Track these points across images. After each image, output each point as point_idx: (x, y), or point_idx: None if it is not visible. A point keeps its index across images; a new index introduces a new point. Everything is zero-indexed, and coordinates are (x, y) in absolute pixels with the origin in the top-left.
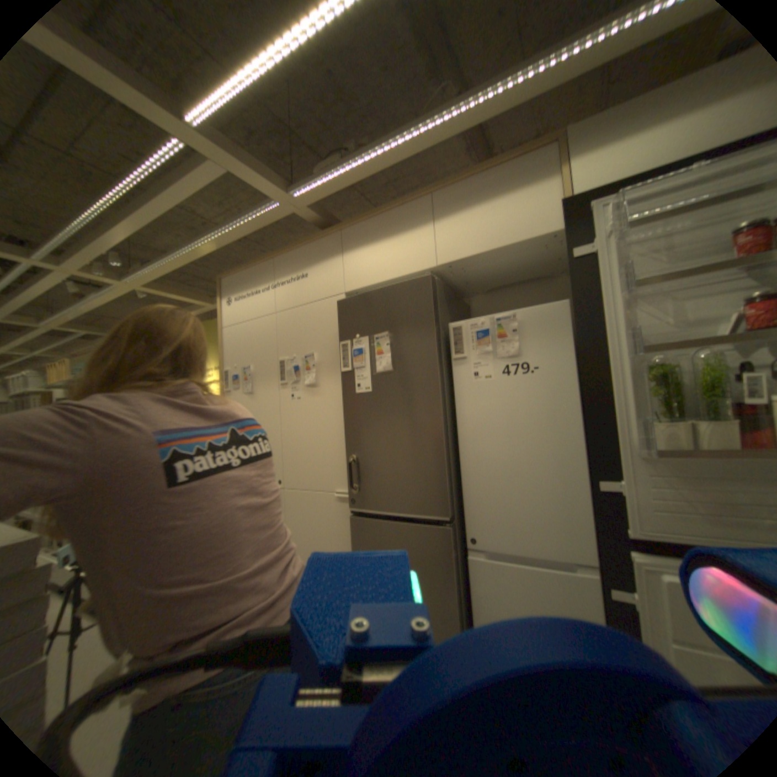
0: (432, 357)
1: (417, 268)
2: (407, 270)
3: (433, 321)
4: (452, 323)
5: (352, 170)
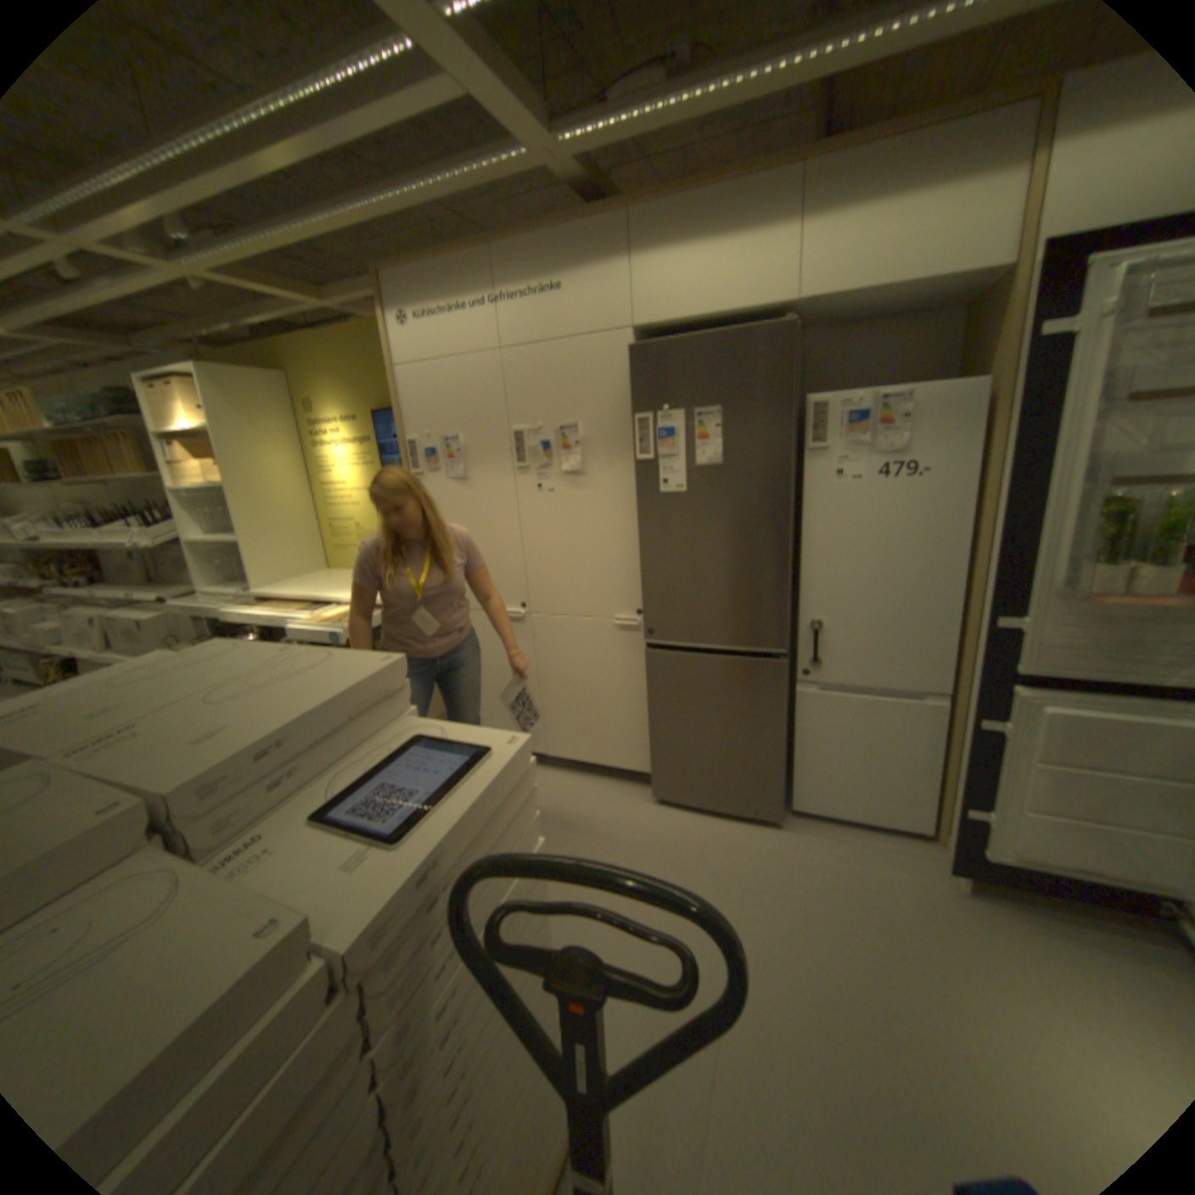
0: (787, 450)
1: (766, 299)
2: (749, 302)
3: (794, 396)
4: (813, 396)
5: (683, 105)
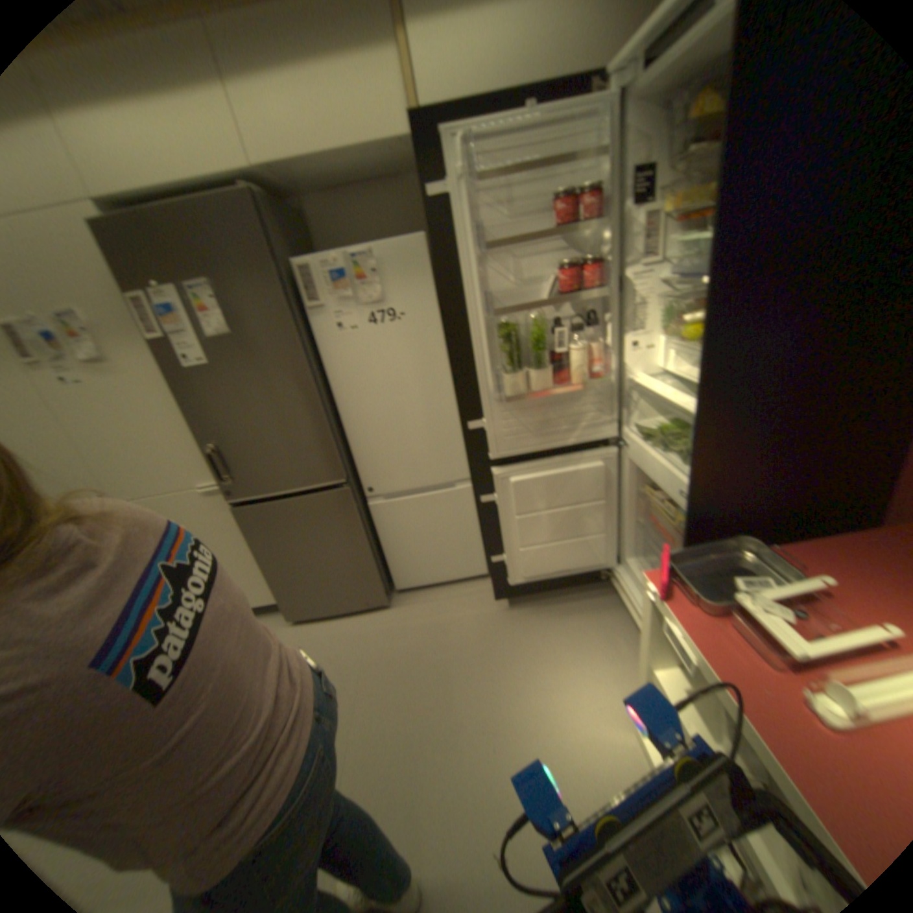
0: (280, 311)
1: (214, 164)
2: (199, 167)
3: (267, 260)
4: (292, 258)
5: None
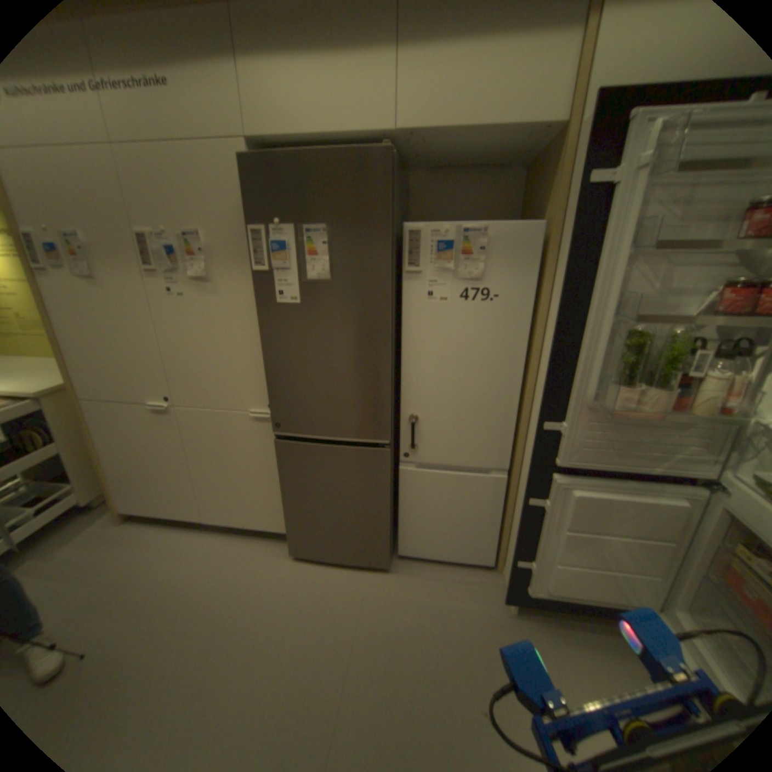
0: (386, 270)
1: (367, 125)
2: (352, 125)
3: (390, 220)
4: (409, 223)
5: None
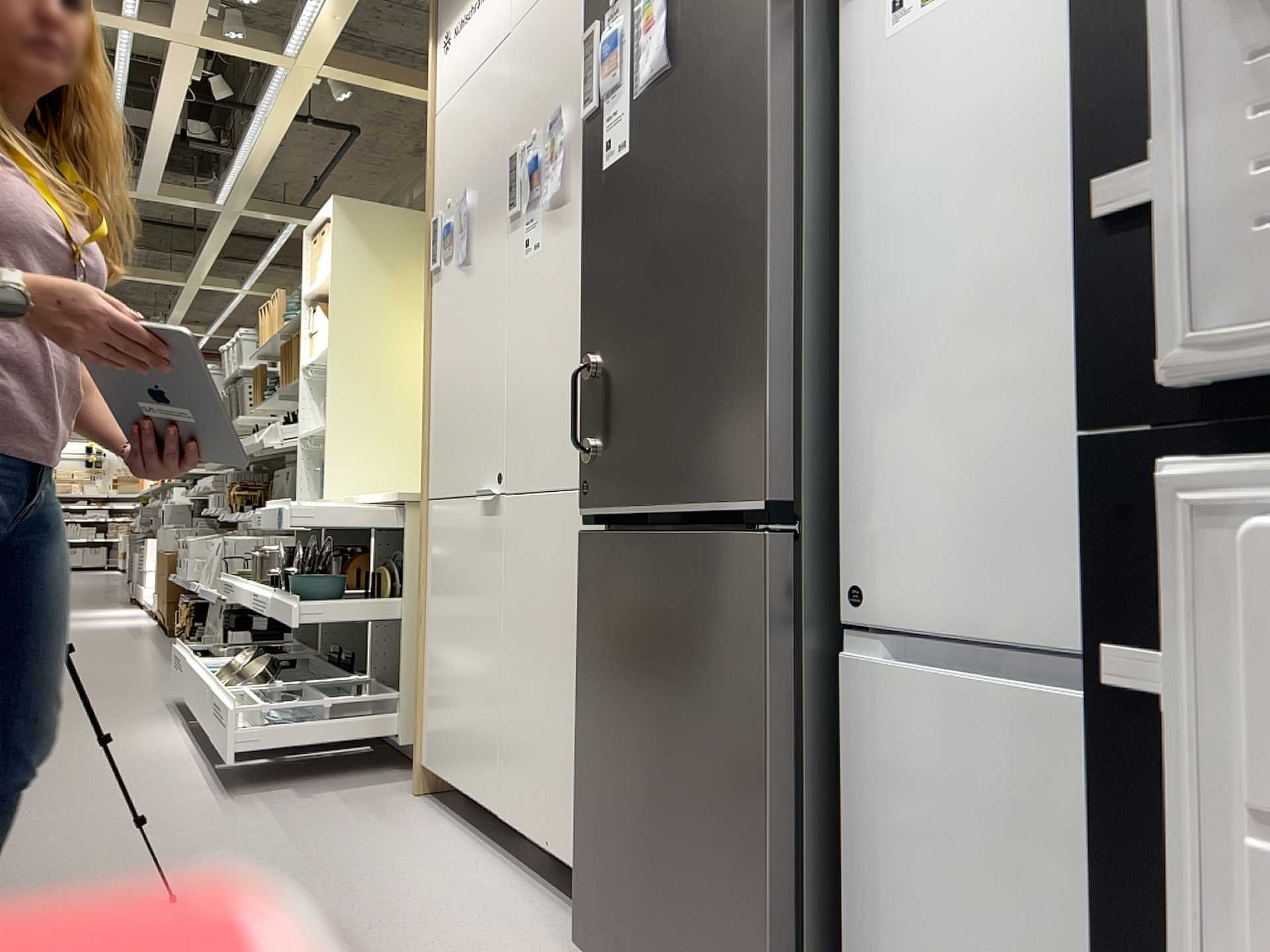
0: None
1: None
2: None
3: None
4: None
5: None
